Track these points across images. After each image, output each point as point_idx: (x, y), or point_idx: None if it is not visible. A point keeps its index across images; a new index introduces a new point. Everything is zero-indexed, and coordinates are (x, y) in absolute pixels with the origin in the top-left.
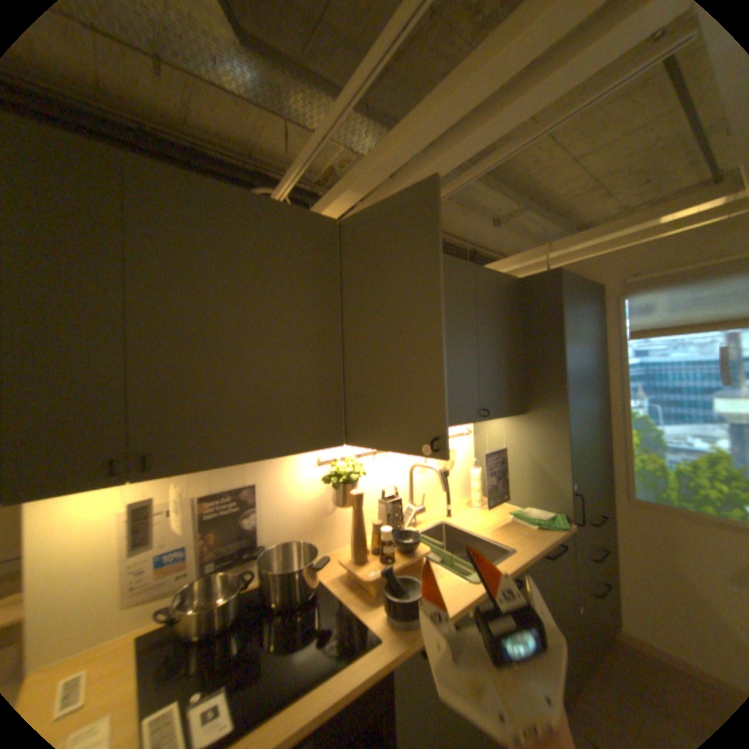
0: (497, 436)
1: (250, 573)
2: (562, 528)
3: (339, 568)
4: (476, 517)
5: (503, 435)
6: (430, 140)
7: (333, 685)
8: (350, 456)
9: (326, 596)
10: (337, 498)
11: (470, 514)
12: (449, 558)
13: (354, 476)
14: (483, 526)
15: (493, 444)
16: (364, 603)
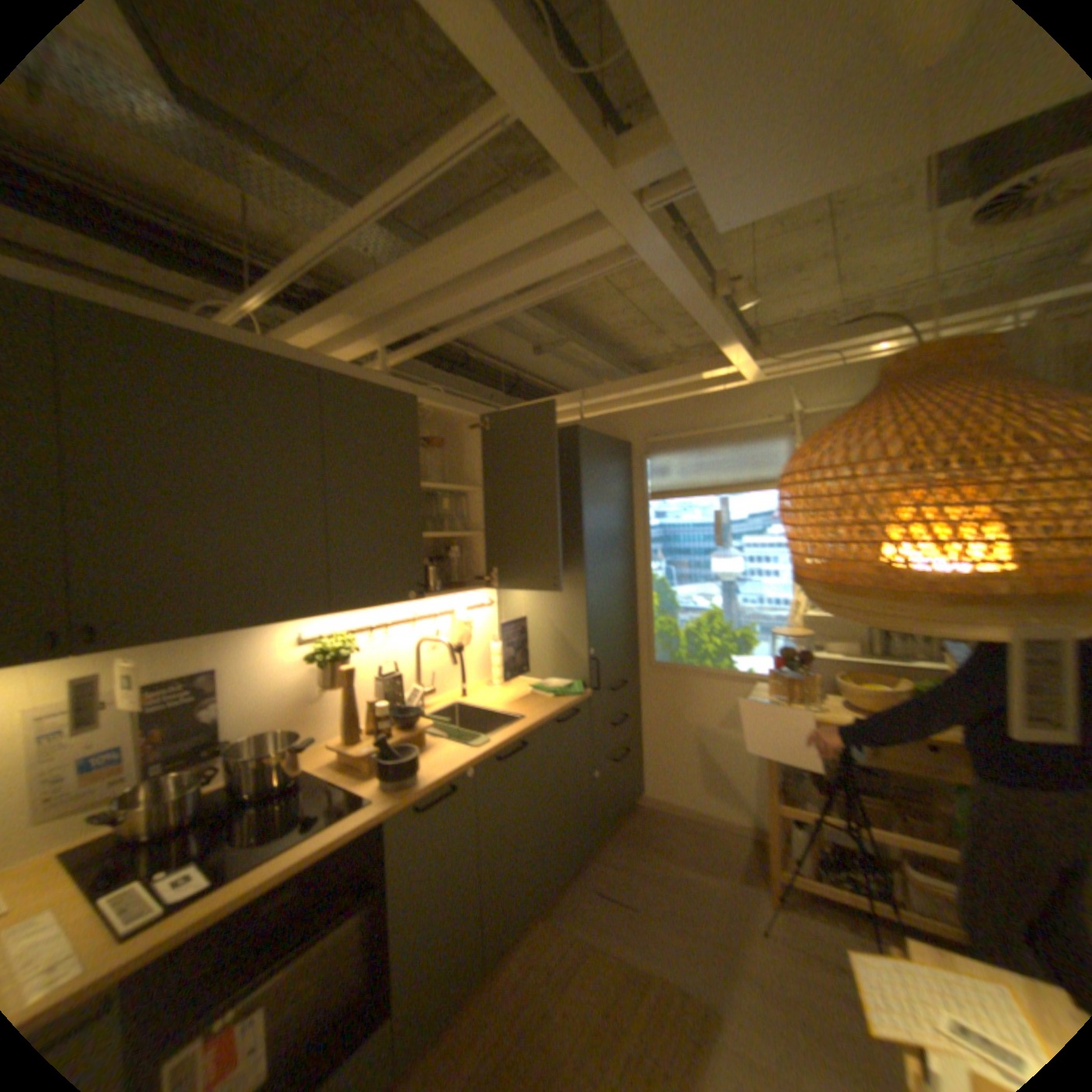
0: (521, 606)
1: (214, 772)
2: (576, 694)
3: (328, 758)
4: (495, 695)
5: (527, 604)
6: (427, 291)
7: (319, 840)
8: (342, 634)
9: (312, 783)
10: (325, 681)
11: (489, 693)
12: (455, 733)
13: (346, 655)
14: (499, 702)
15: (514, 614)
16: (356, 781)
